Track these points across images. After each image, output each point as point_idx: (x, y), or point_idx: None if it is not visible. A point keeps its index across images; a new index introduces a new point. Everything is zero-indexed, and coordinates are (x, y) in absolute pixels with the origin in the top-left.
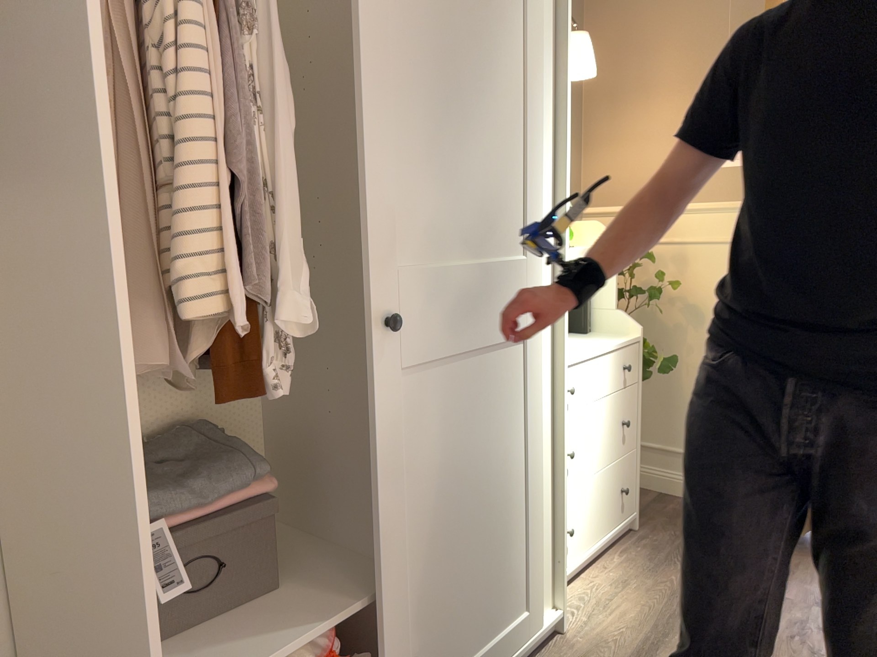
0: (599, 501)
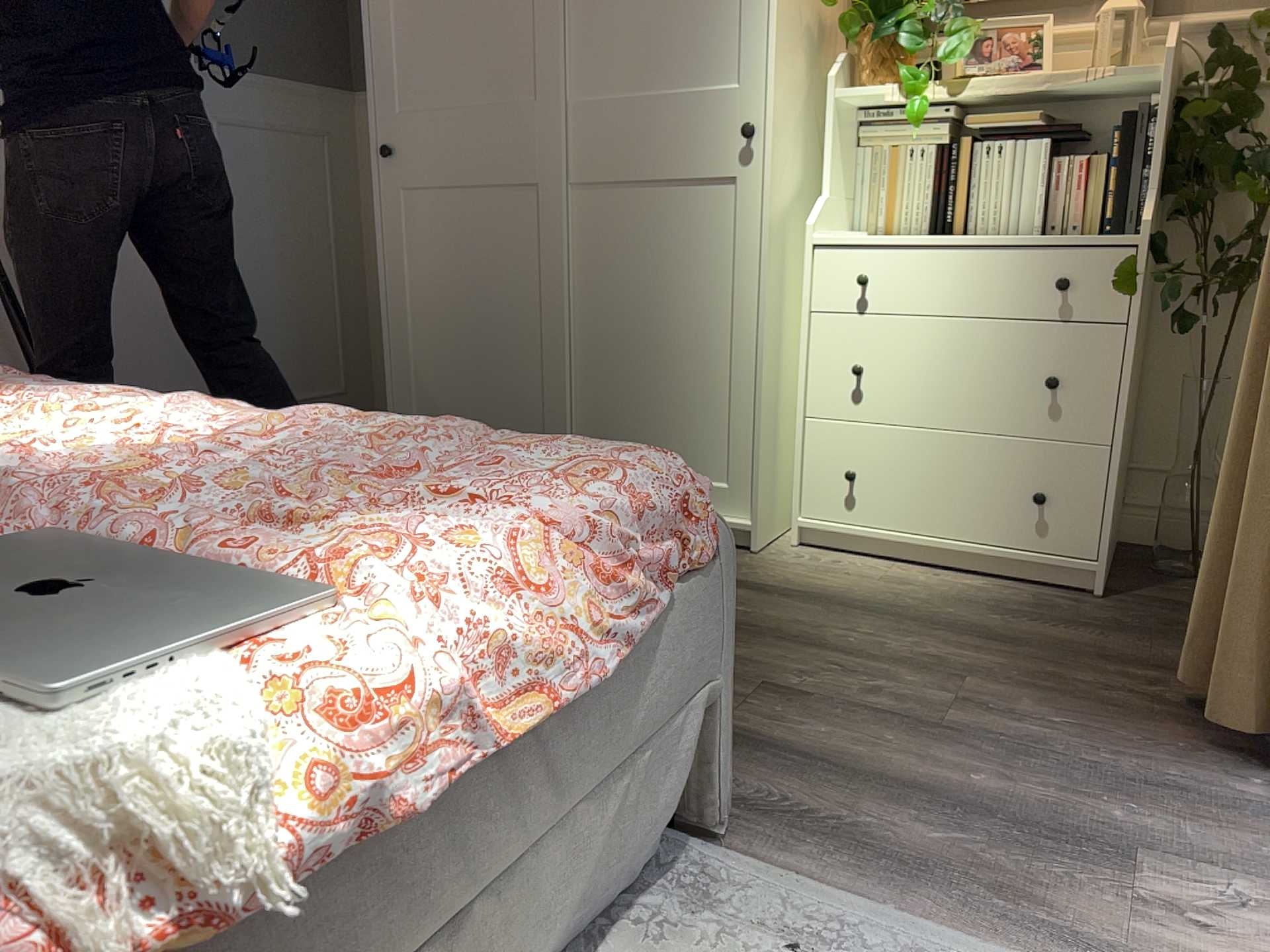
0: (952, 476)
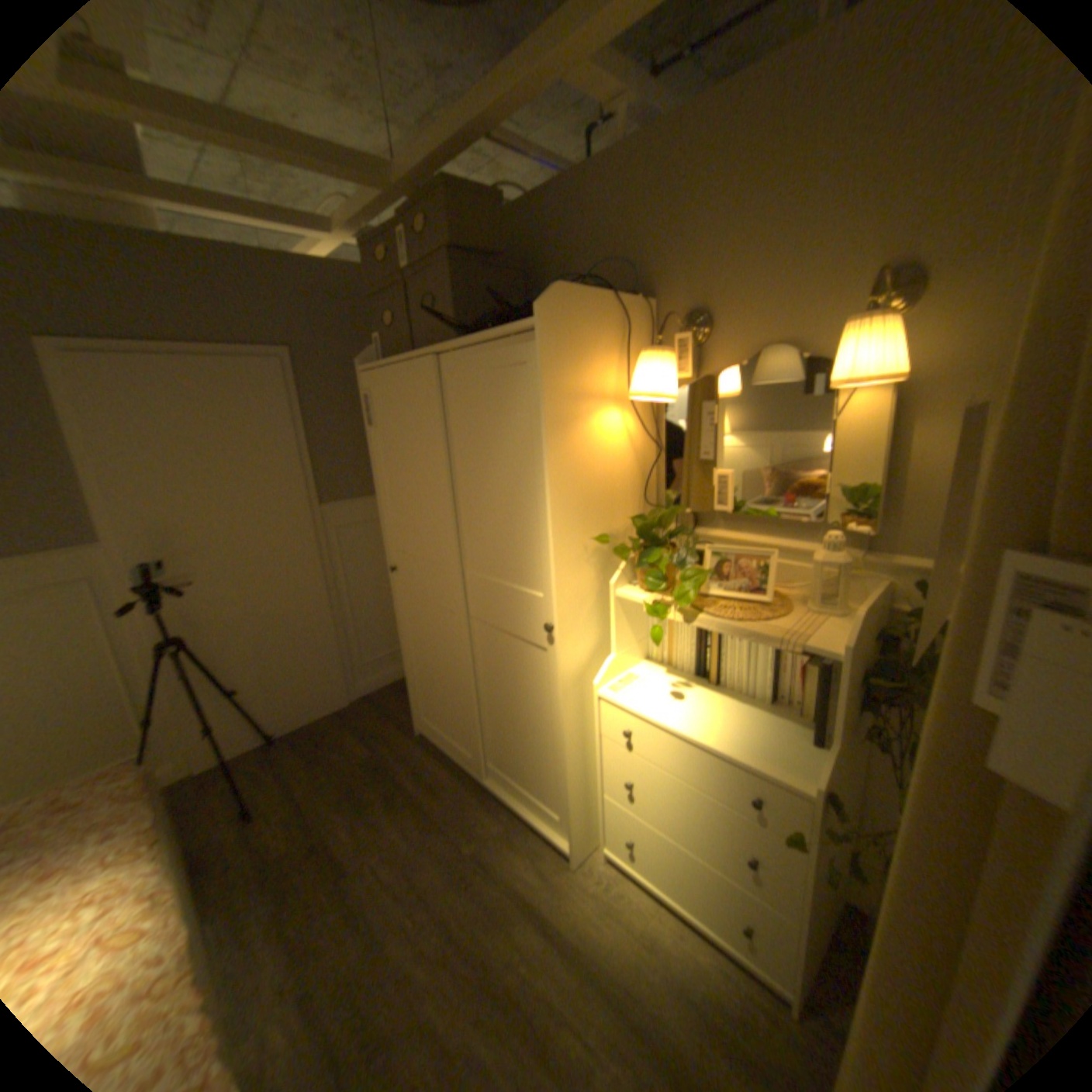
0: (690, 882)
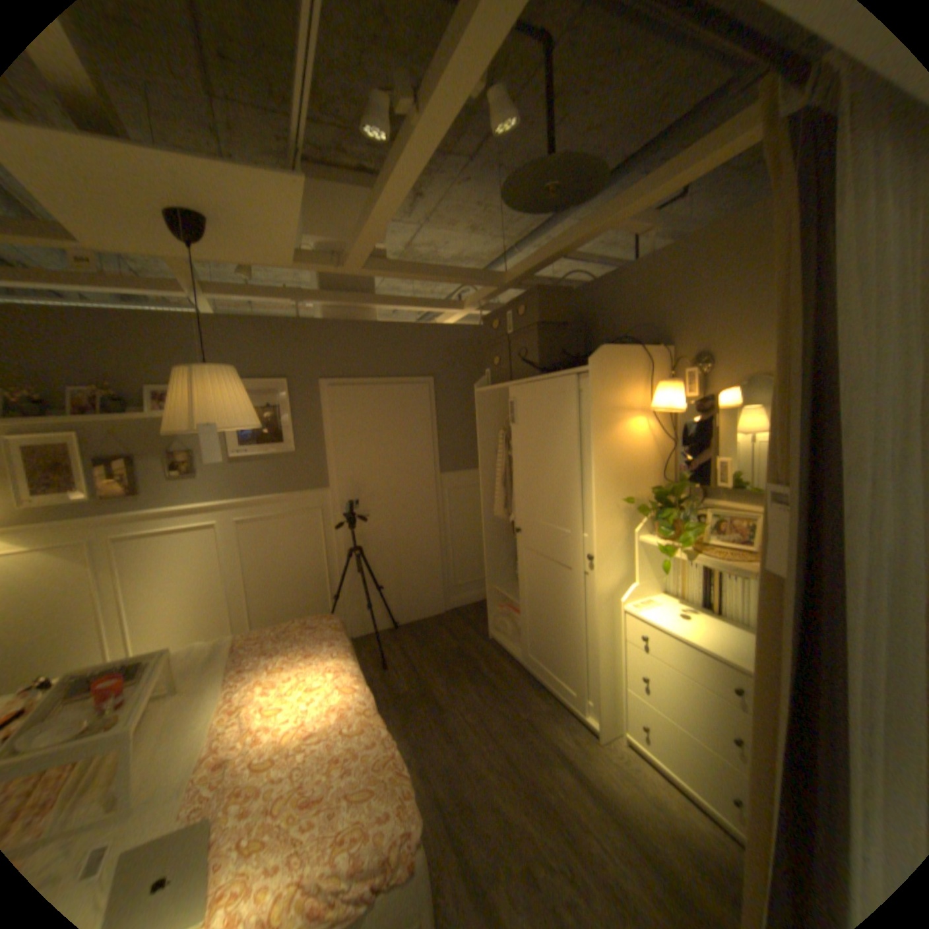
0: (693, 761)
